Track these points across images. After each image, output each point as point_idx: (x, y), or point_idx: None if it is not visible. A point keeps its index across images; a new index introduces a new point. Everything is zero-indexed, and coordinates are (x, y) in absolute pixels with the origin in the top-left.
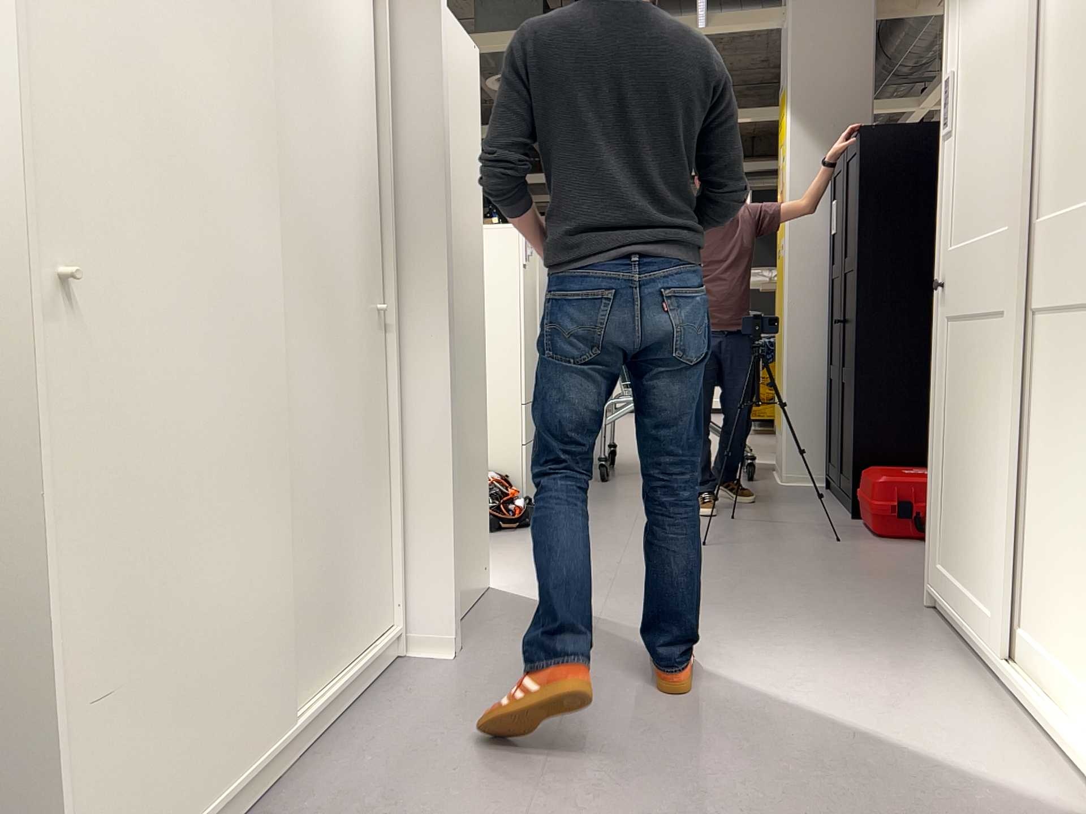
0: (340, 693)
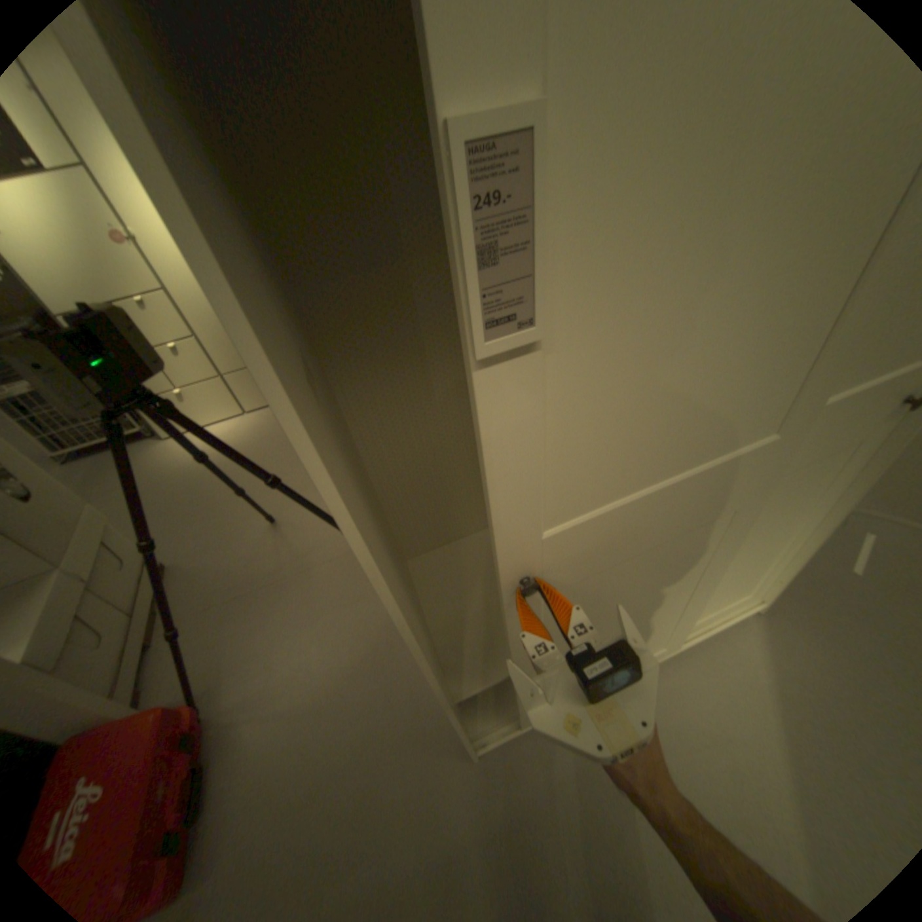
0: None
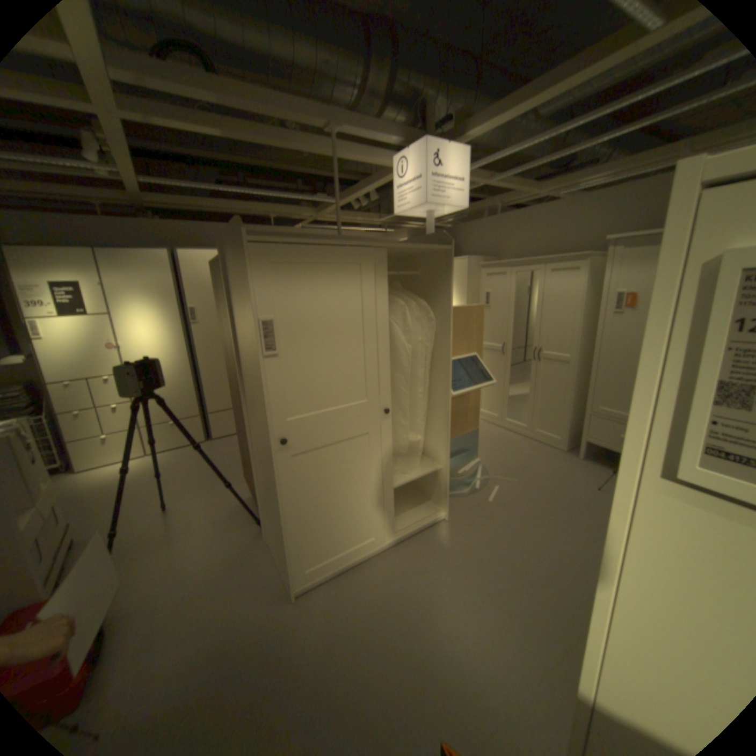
0: None
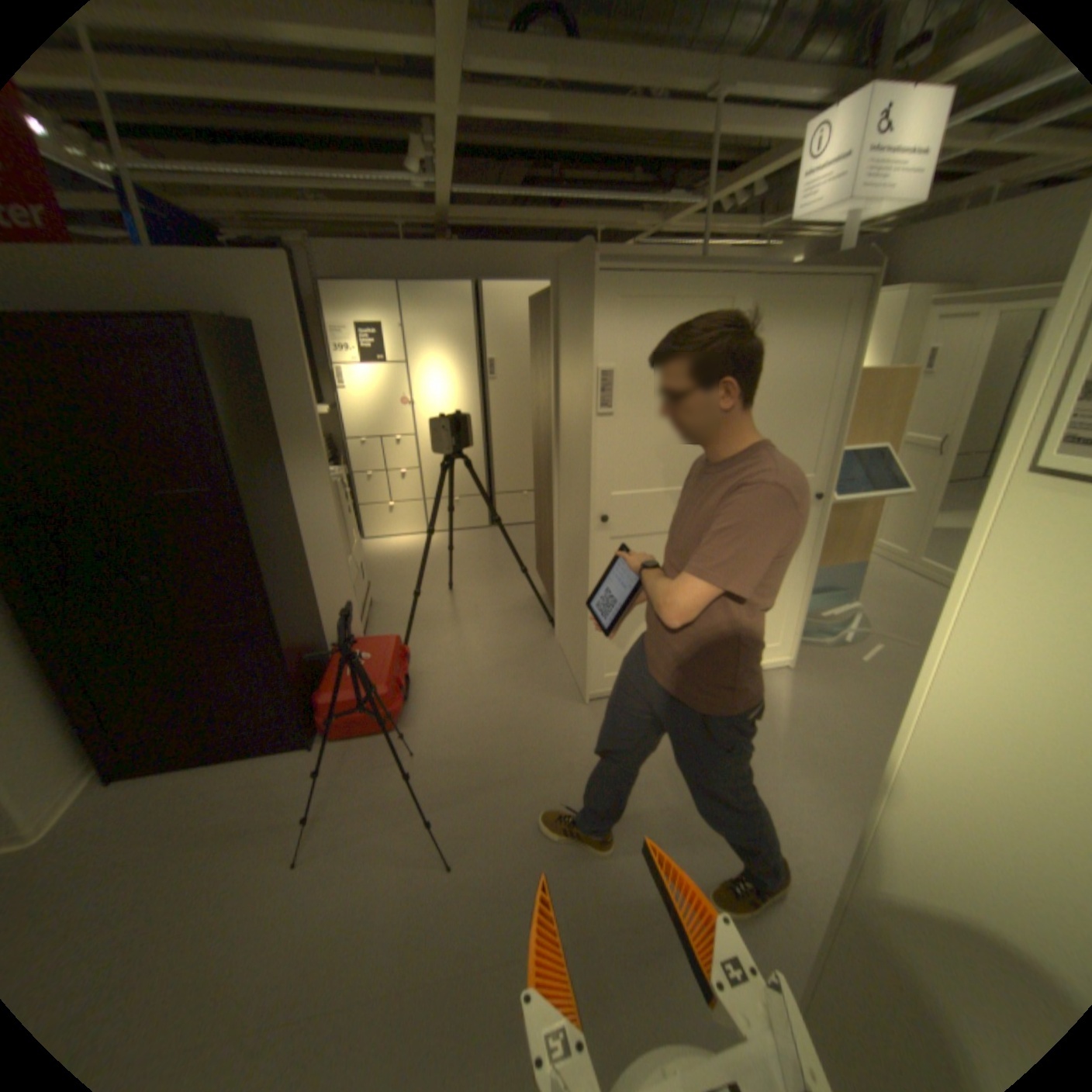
0: None
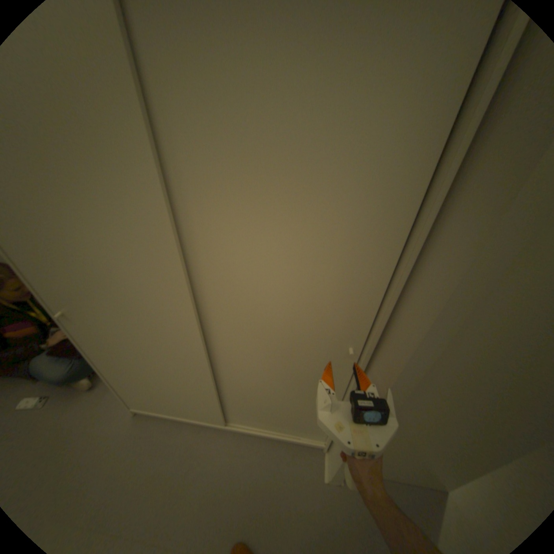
0: (256, 435)
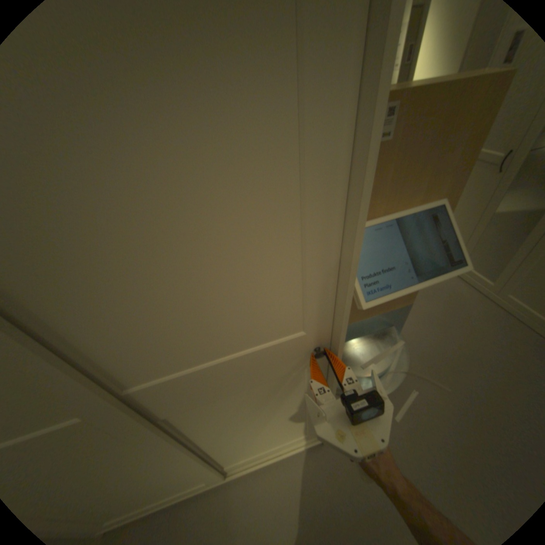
0: None
